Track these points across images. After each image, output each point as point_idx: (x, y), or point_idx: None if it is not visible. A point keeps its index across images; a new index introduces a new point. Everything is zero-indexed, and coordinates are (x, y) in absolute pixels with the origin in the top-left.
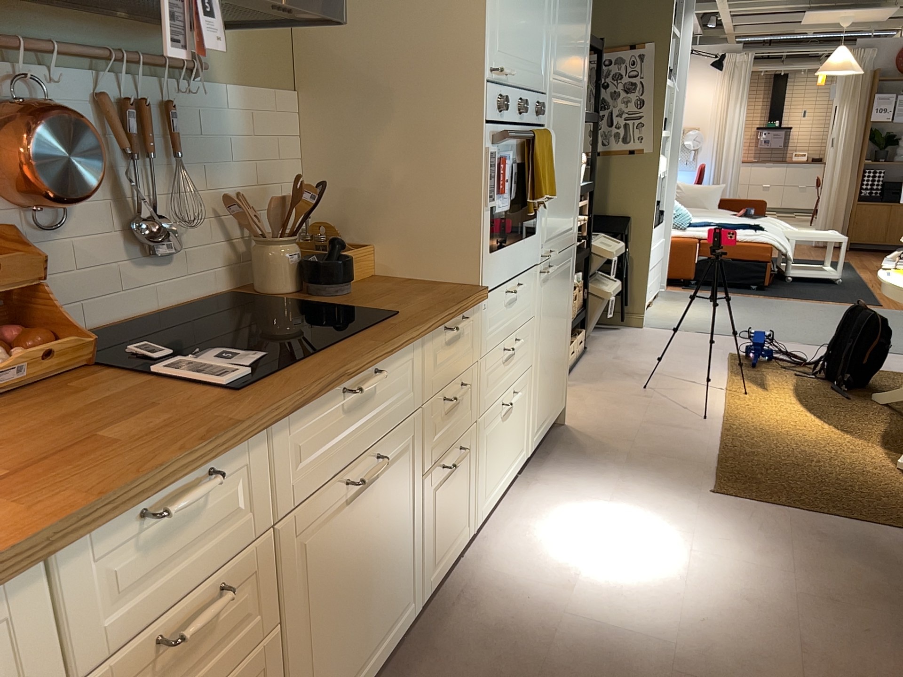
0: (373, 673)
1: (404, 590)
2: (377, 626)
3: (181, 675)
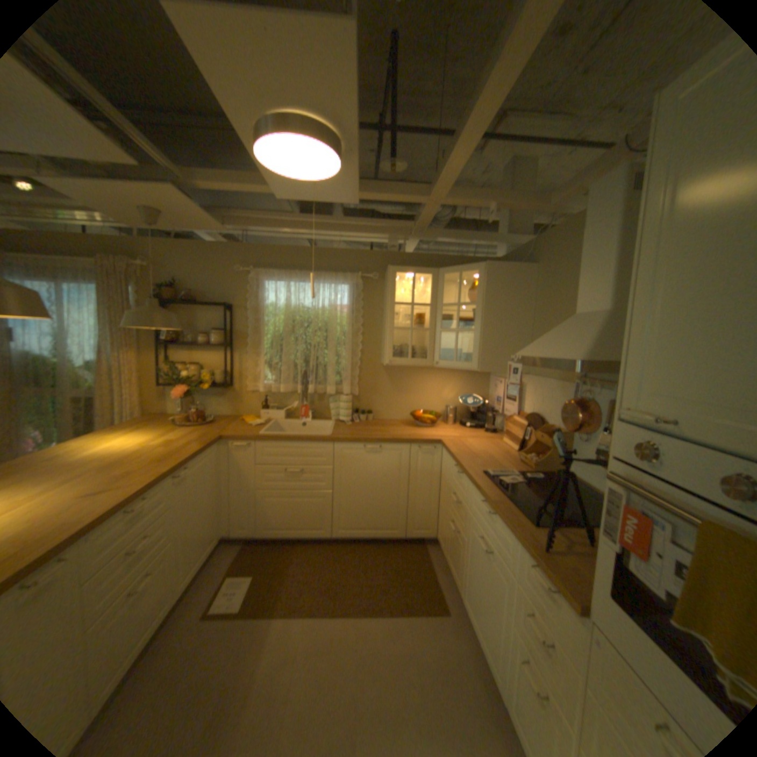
0: (483, 653)
1: (498, 660)
2: (486, 633)
3: (457, 510)
